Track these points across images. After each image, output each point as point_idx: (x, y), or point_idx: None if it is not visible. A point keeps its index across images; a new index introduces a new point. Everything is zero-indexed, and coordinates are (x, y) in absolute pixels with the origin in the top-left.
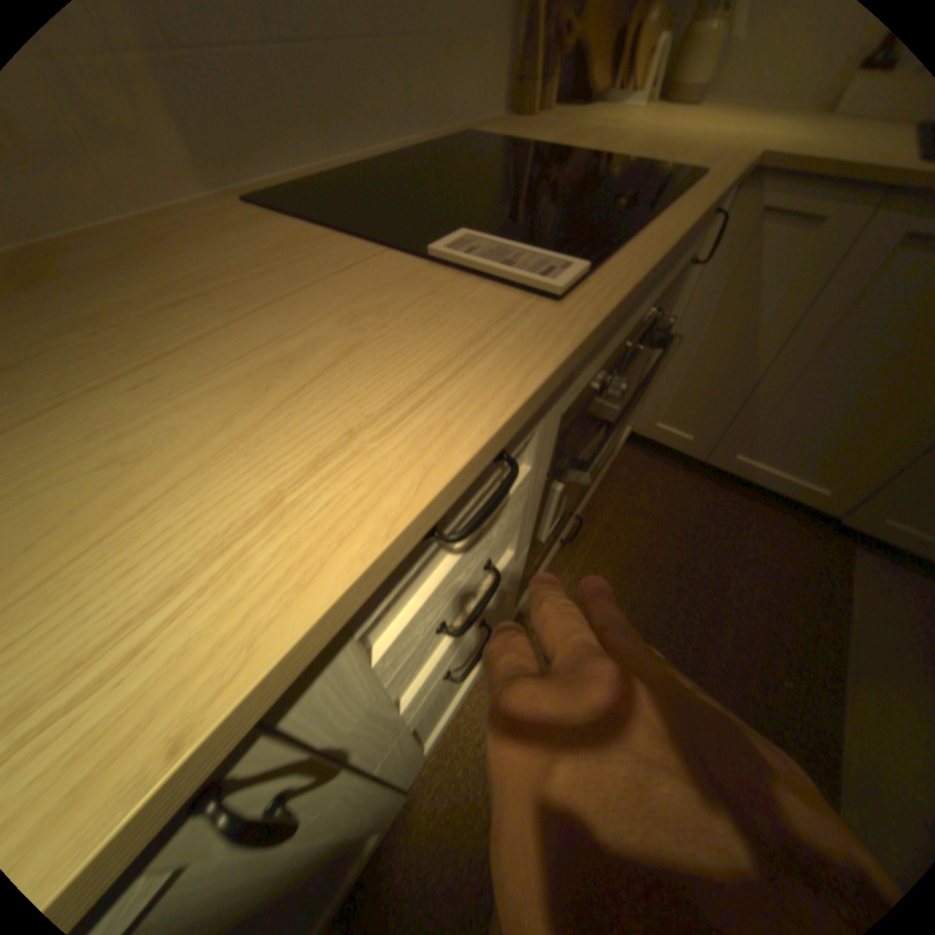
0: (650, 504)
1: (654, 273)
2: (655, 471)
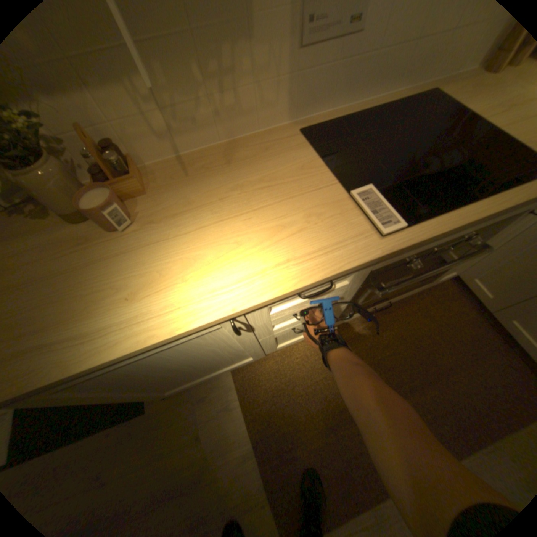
0: (444, 317)
1: (459, 226)
2: (462, 302)
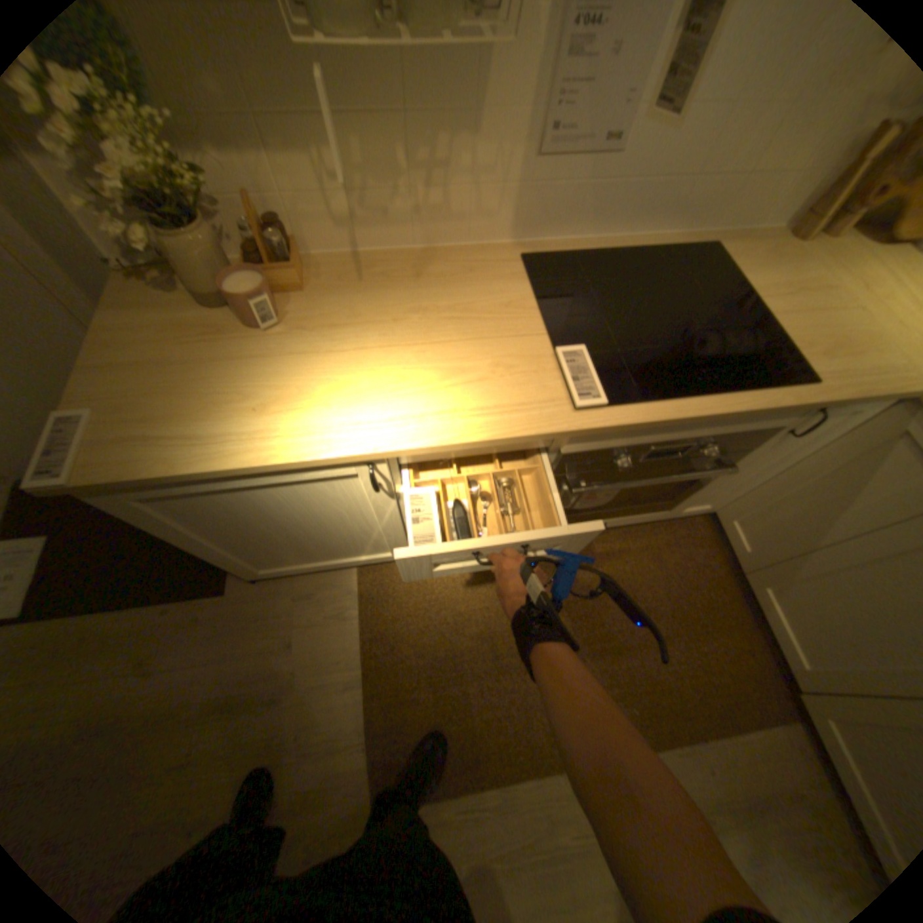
0: (680, 565)
1: (676, 420)
2: (713, 552)
